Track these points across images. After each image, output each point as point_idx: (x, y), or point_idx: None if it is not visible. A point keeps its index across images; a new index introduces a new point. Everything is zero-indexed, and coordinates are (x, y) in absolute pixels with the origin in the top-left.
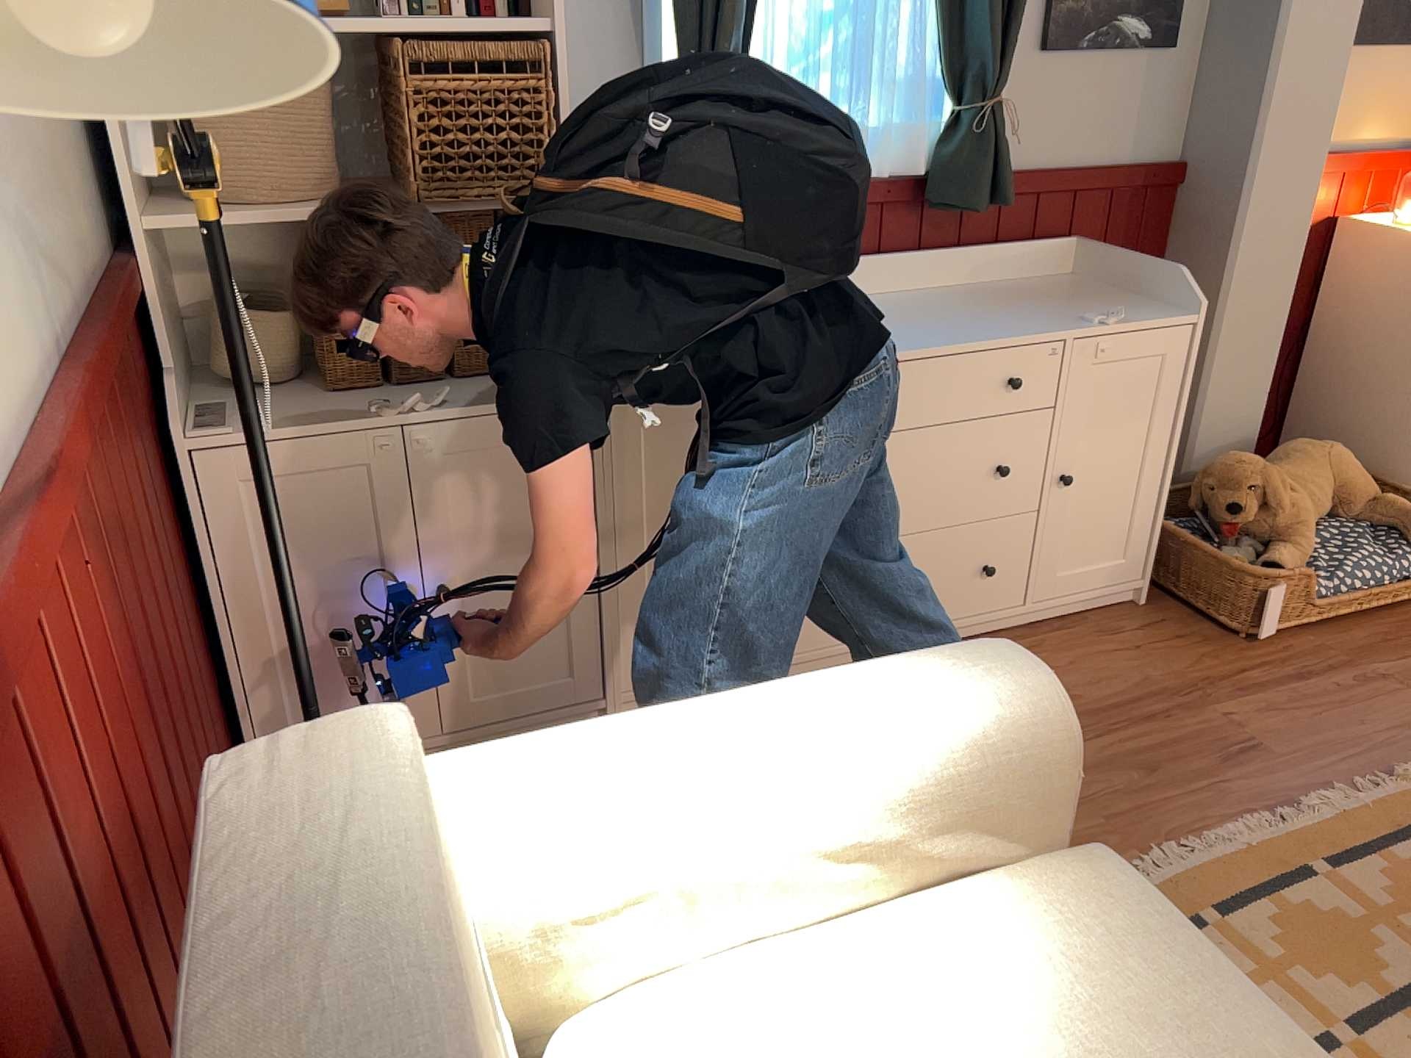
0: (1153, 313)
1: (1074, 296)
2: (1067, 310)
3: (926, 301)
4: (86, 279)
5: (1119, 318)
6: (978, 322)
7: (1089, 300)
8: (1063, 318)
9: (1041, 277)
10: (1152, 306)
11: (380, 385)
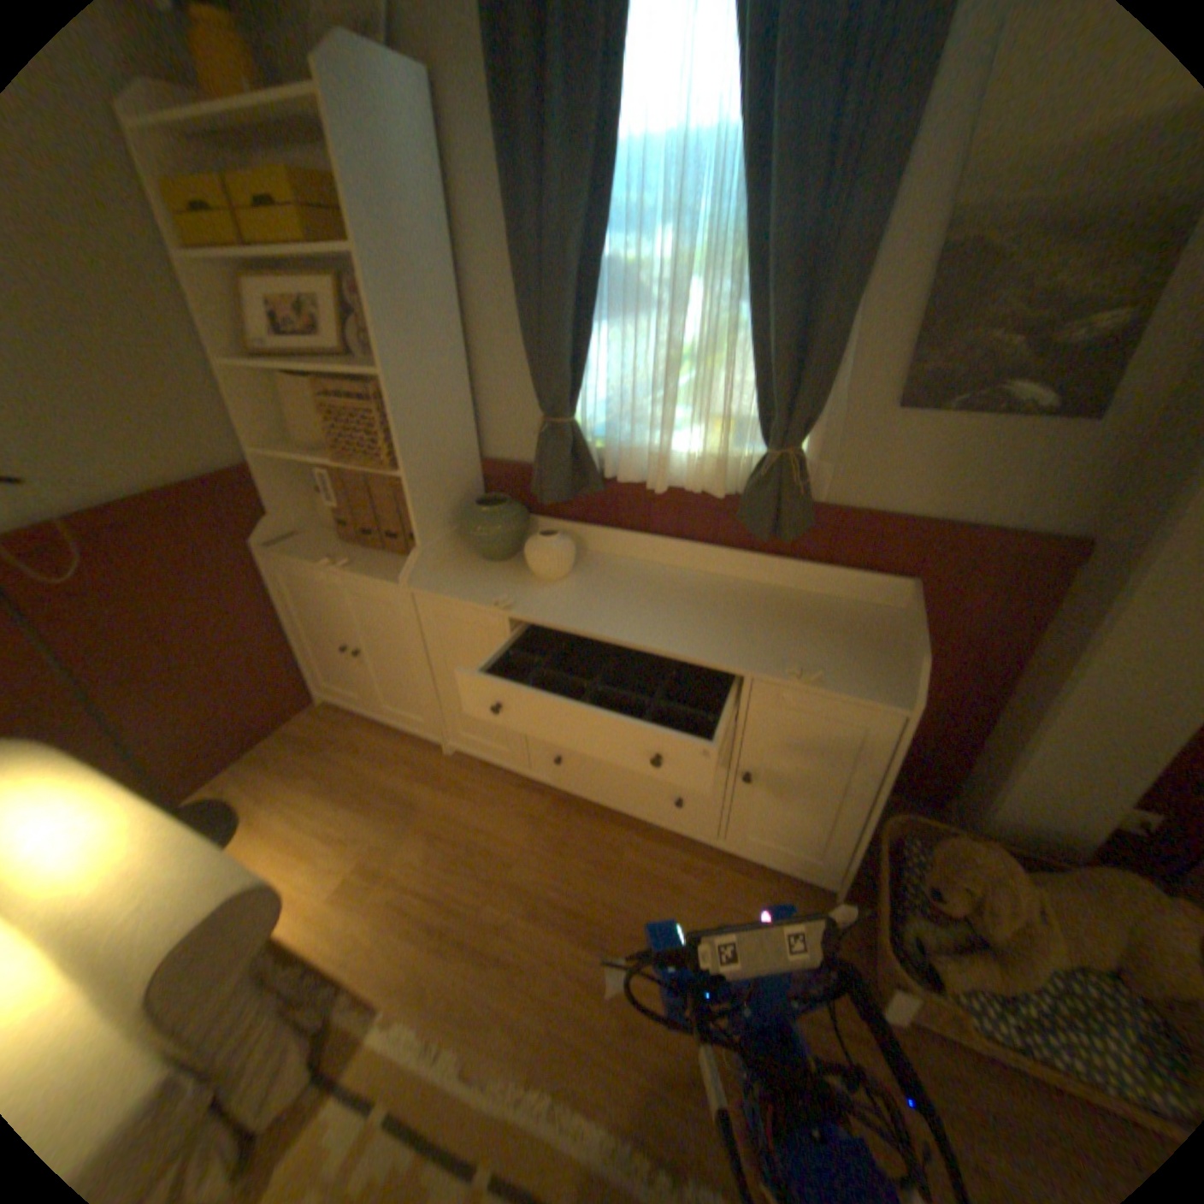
0: (869, 687)
1: (845, 635)
2: (801, 647)
3: (718, 592)
4: (166, 476)
5: (822, 677)
6: (703, 628)
7: (845, 645)
8: (777, 654)
9: (864, 603)
10: (890, 678)
11: (359, 543)
